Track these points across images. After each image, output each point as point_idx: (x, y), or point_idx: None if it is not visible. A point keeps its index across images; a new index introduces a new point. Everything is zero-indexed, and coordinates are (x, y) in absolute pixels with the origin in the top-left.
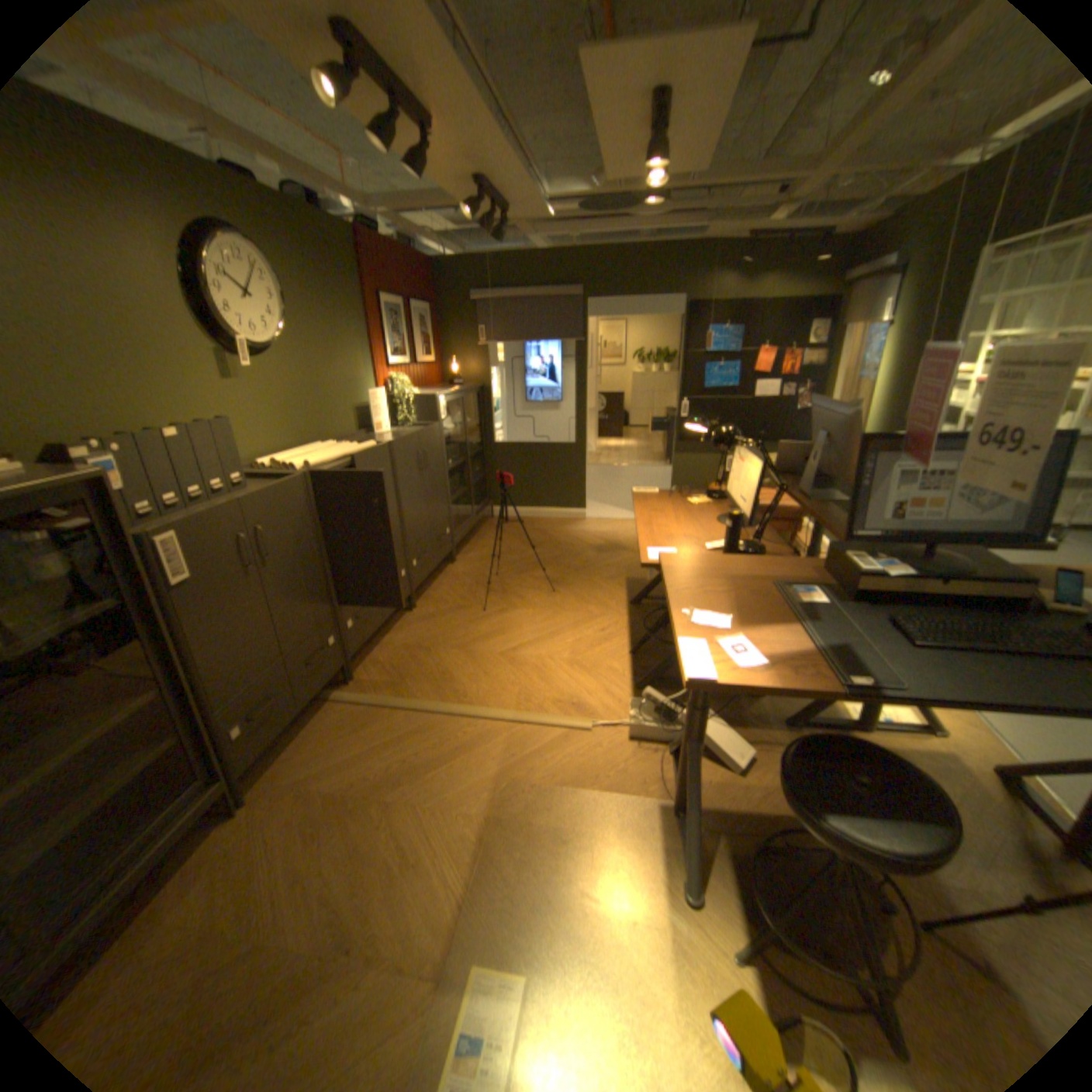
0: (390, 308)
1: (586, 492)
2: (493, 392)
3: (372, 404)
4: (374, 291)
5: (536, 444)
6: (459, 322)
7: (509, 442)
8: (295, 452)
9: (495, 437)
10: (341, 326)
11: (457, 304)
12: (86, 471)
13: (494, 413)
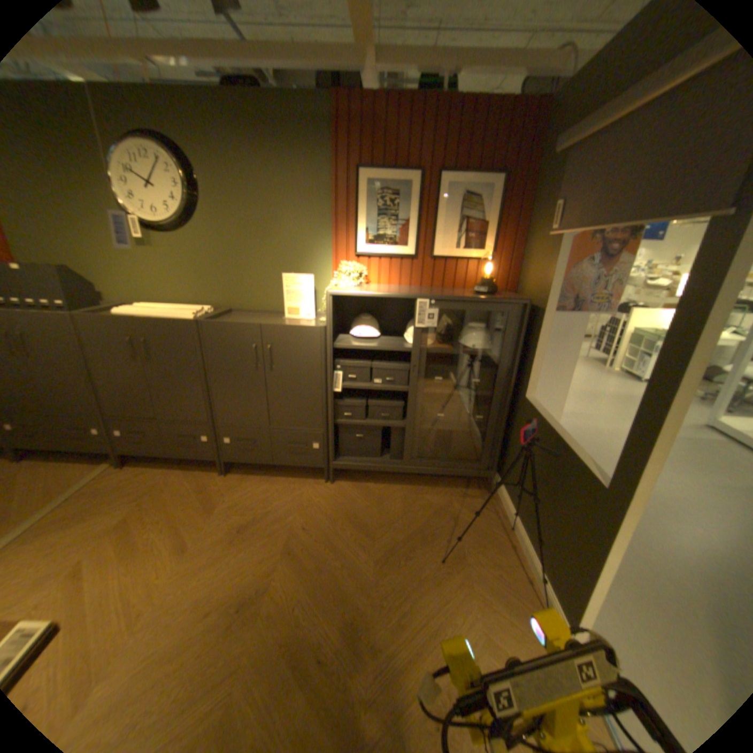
0: (382, 185)
1: (592, 607)
2: (550, 319)
3: (286, 287)
4: (352, 167)
5: (557, 436)
6: (548, 197)
7: (542, 408)
8: (156, 305)
9: (533, 391)
10: (284, 208)
11: (554, 167)
12: None
13: (542, 352)
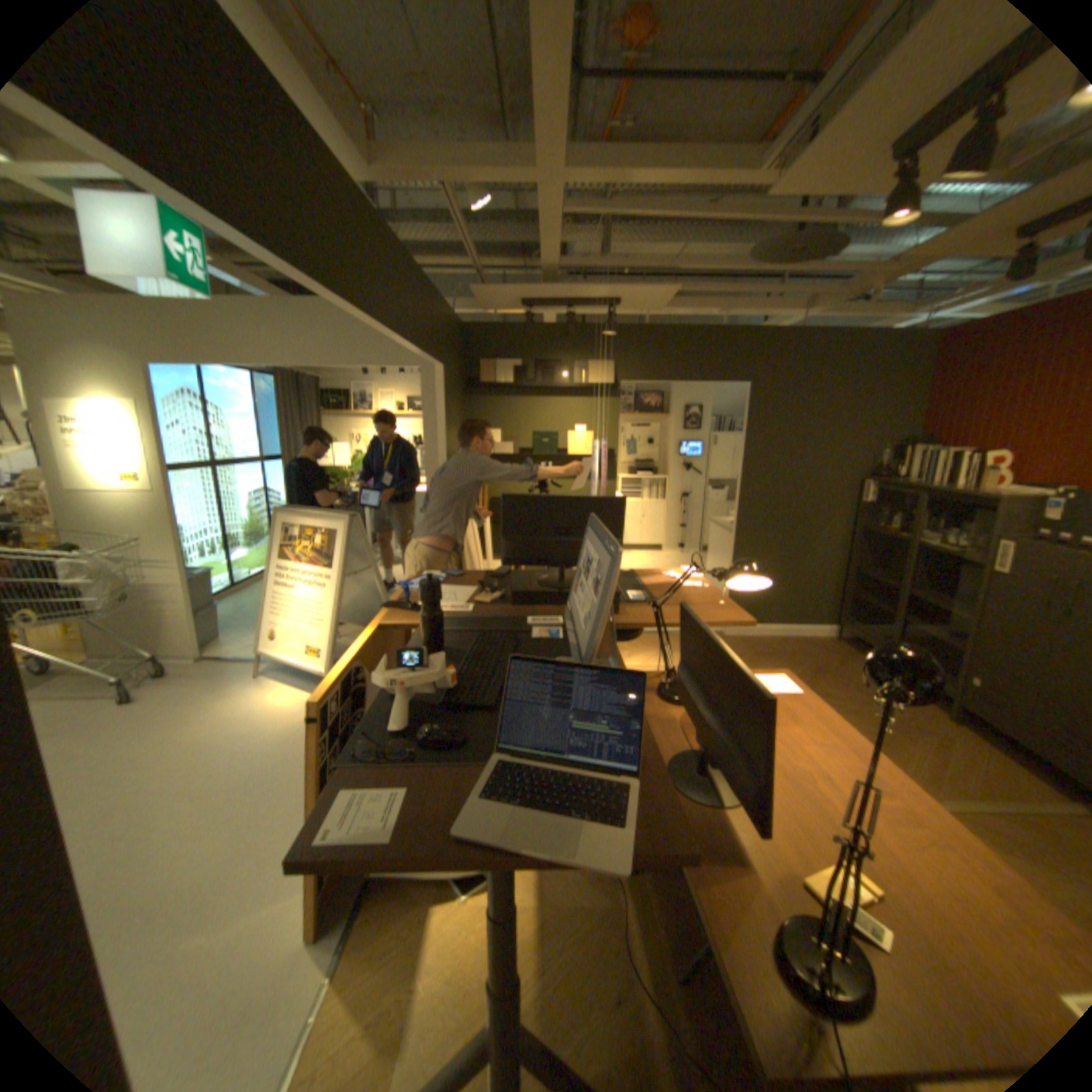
0: None
1: None
2: None
3: None
4: None
5: None
6: None
7: None
8: None
9: None
10: None
11: None
12: (995, 496)
13: None
